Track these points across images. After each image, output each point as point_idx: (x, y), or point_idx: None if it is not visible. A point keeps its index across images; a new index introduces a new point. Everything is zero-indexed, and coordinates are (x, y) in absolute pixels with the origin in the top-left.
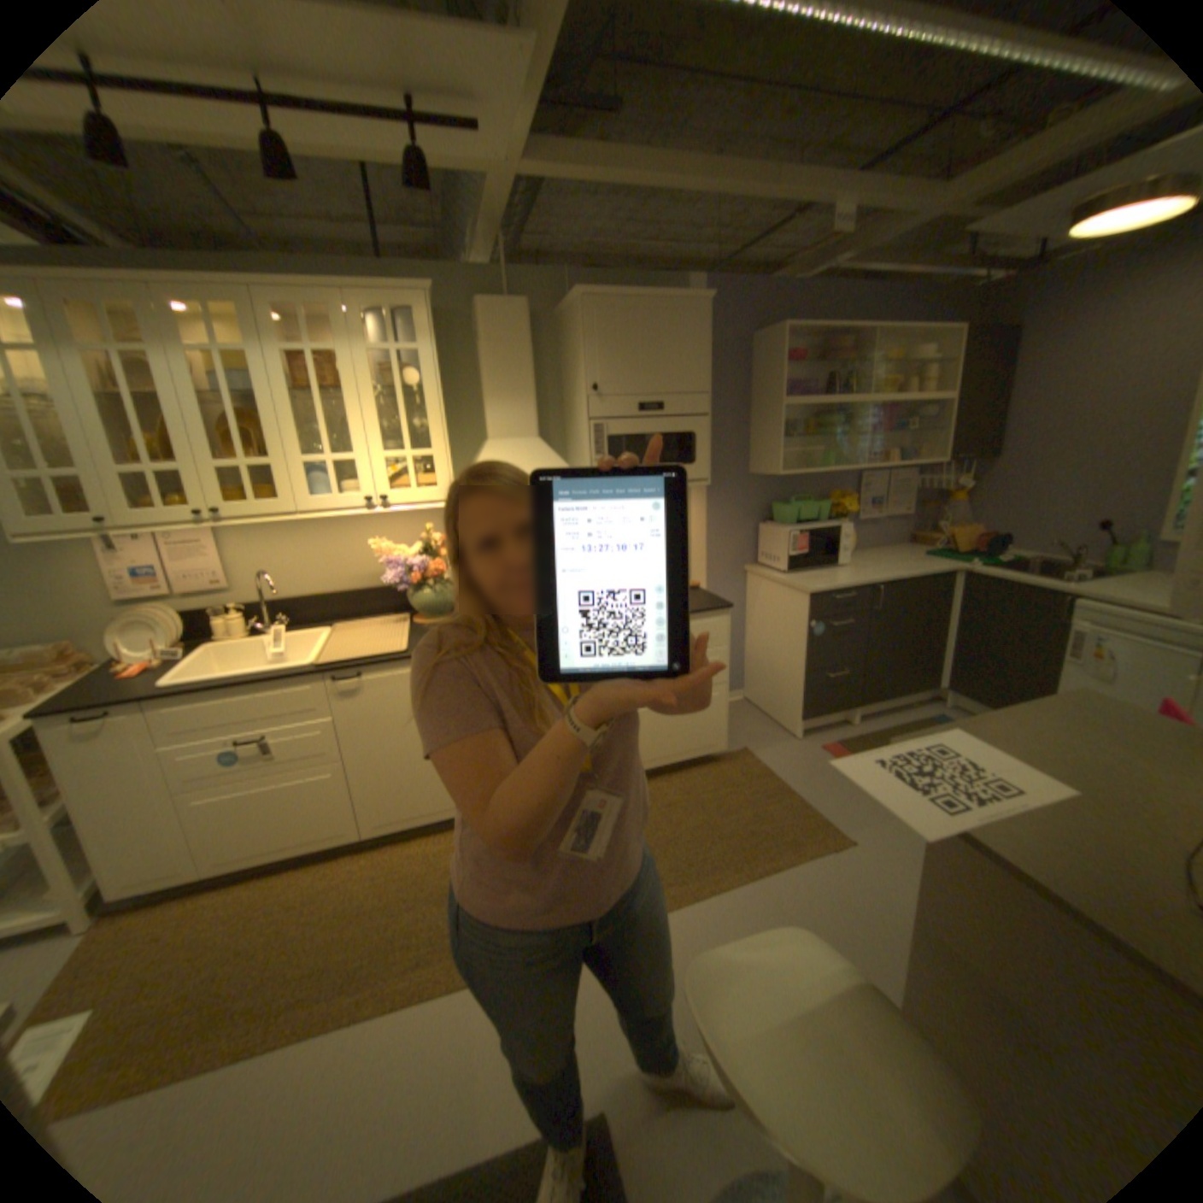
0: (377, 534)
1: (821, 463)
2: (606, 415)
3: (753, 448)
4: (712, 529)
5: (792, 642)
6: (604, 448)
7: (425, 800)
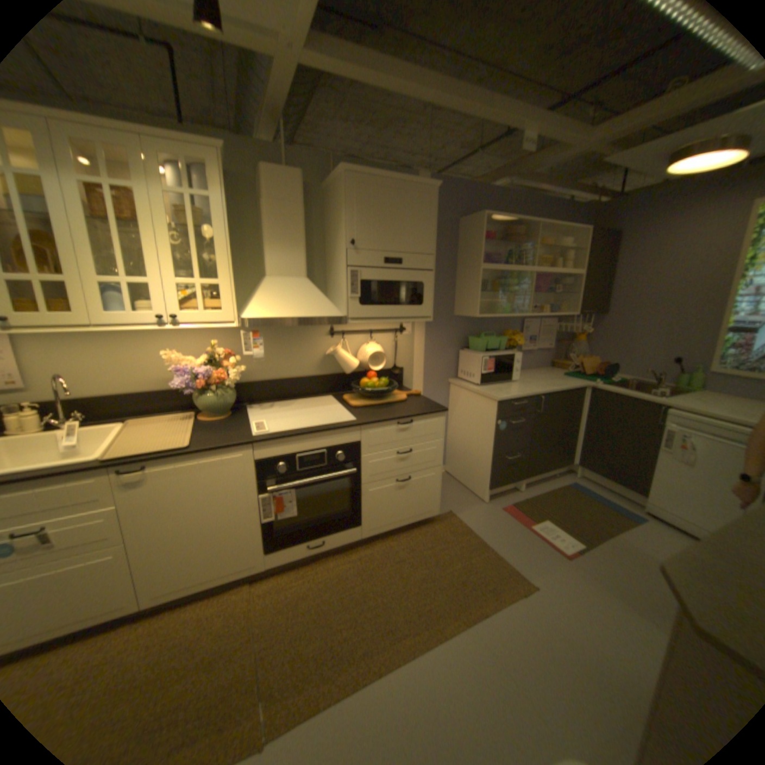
0: (169, 347)
1: (501, 311)
2: (359, 264)
3: (457, 298)
4: (427, 353)
5: (482, 434)
6: (357, 289)
7: (200, 571)
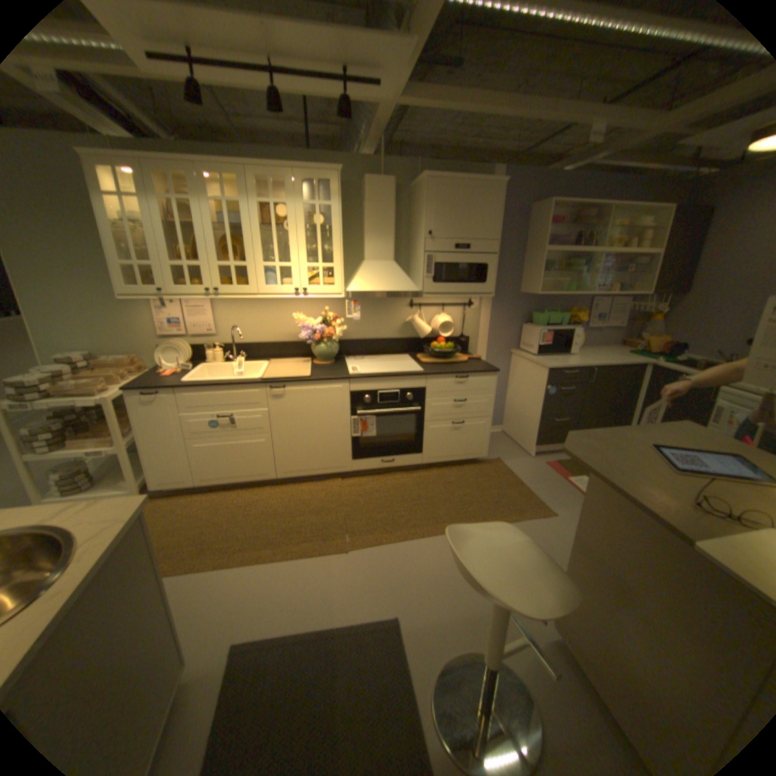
0: (297, 311)
1: (567, 289)
2: (435, 250)
3: (524, 277)
4: (493, 325)
5: (535, 398)
6: (432, 270)
7: (312, 461)
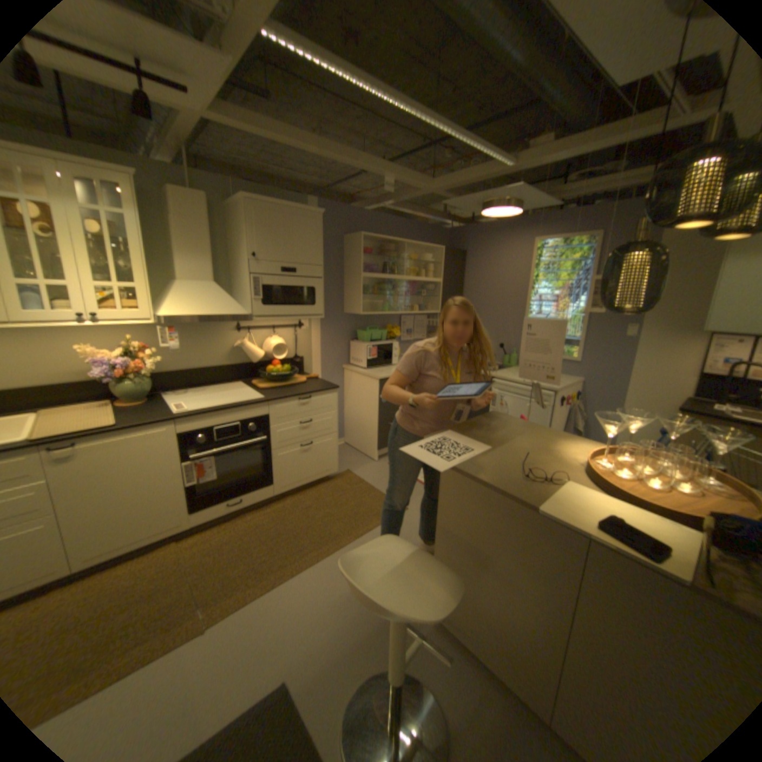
0: (81, 341)
1: (382, 310)
2: (261, 272)
3: (346, 299)
4: (324, 344)
5: (370, 407)
6: (260, 292)
7: (131, 532)
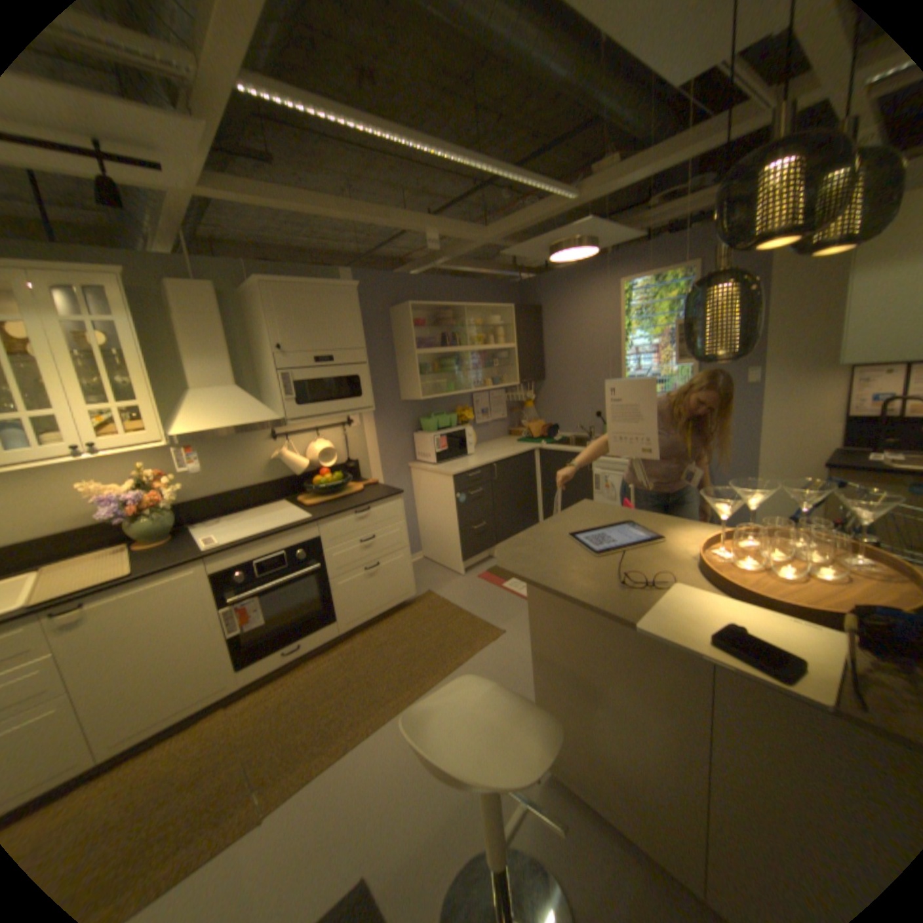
0: (82, 477)
1: (446, 390)
2: (290, 366)
3: (401, 383)
4: (382, 441)
5: (447, 510)
6: (292, 390)
7: (164, 704)
